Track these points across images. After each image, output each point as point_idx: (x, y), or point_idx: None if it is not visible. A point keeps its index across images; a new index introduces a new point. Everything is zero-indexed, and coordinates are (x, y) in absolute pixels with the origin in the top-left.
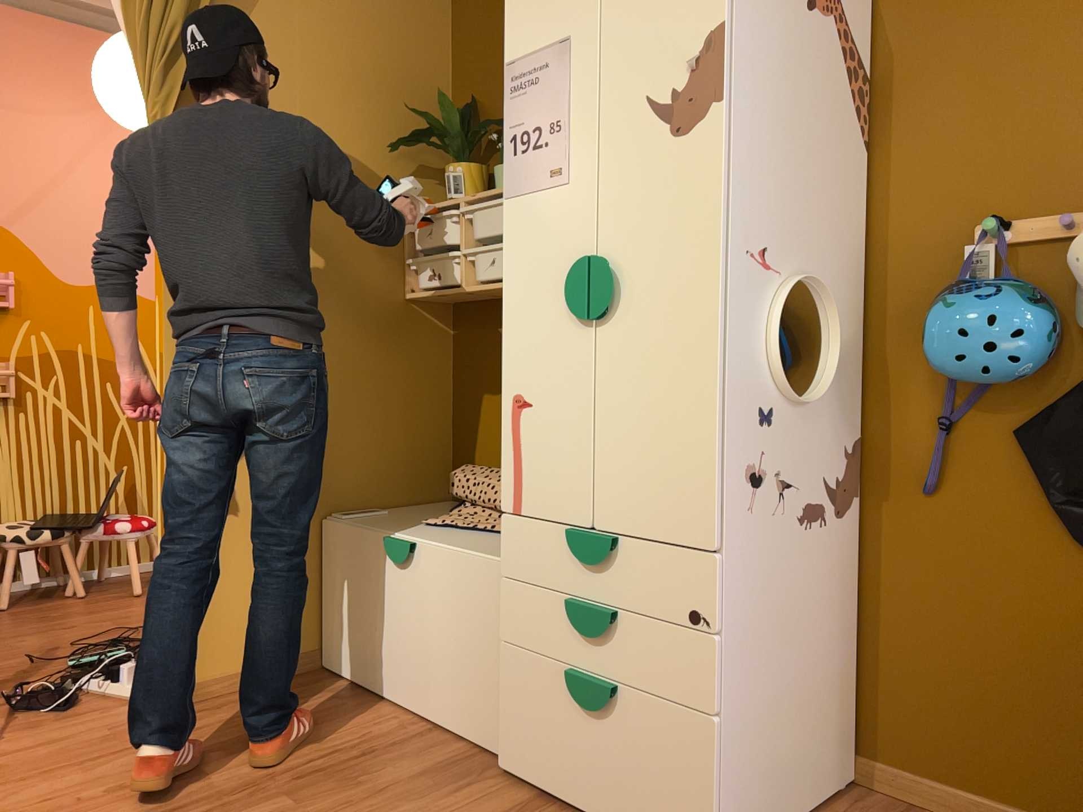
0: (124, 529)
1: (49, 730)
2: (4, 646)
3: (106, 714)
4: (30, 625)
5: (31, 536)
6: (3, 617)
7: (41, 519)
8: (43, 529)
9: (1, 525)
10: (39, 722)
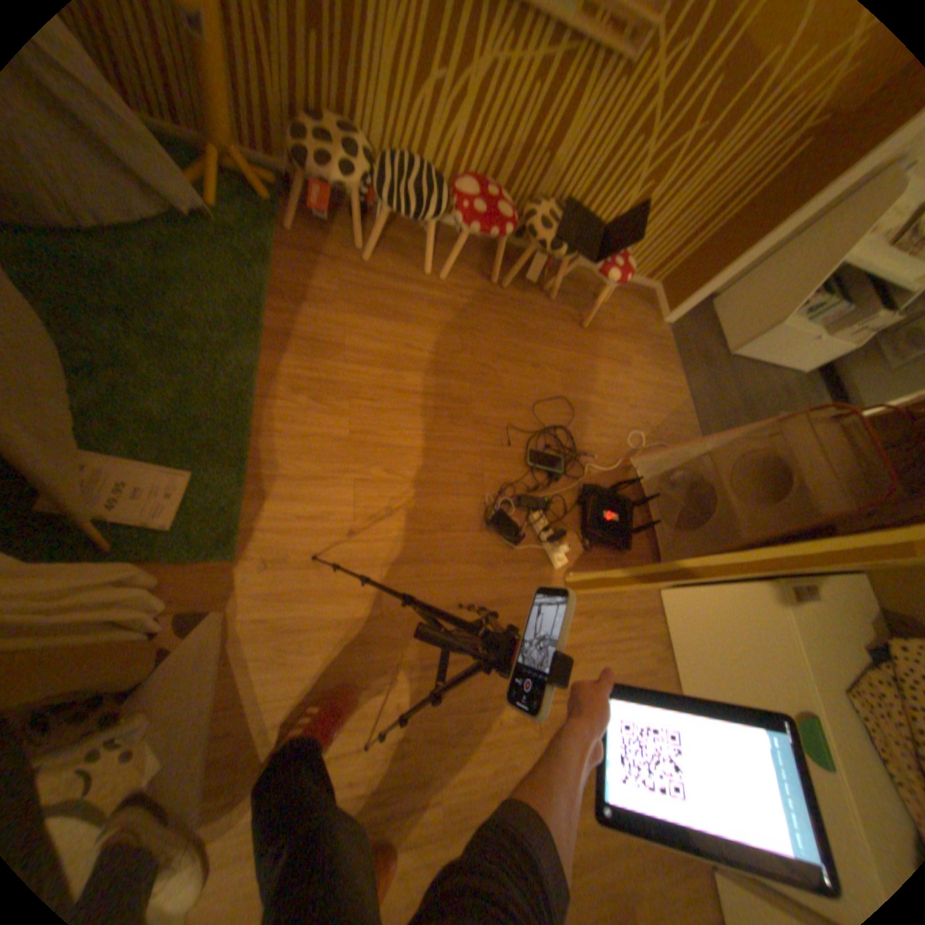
0: (612, 279)
1: (502, 580)
2: (496, 378)
3: (535, 575)
4: (514, 341)
5: (552, 247)
6: (501, 309)
7: (563, 208)
8: (562, 244)
9: (536, 211)
10: (499, 560)
